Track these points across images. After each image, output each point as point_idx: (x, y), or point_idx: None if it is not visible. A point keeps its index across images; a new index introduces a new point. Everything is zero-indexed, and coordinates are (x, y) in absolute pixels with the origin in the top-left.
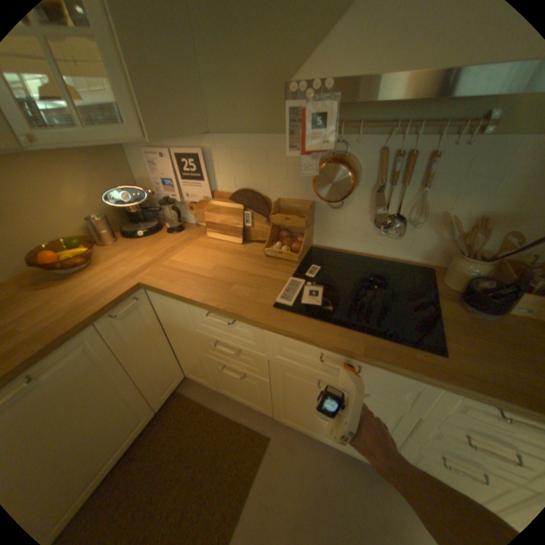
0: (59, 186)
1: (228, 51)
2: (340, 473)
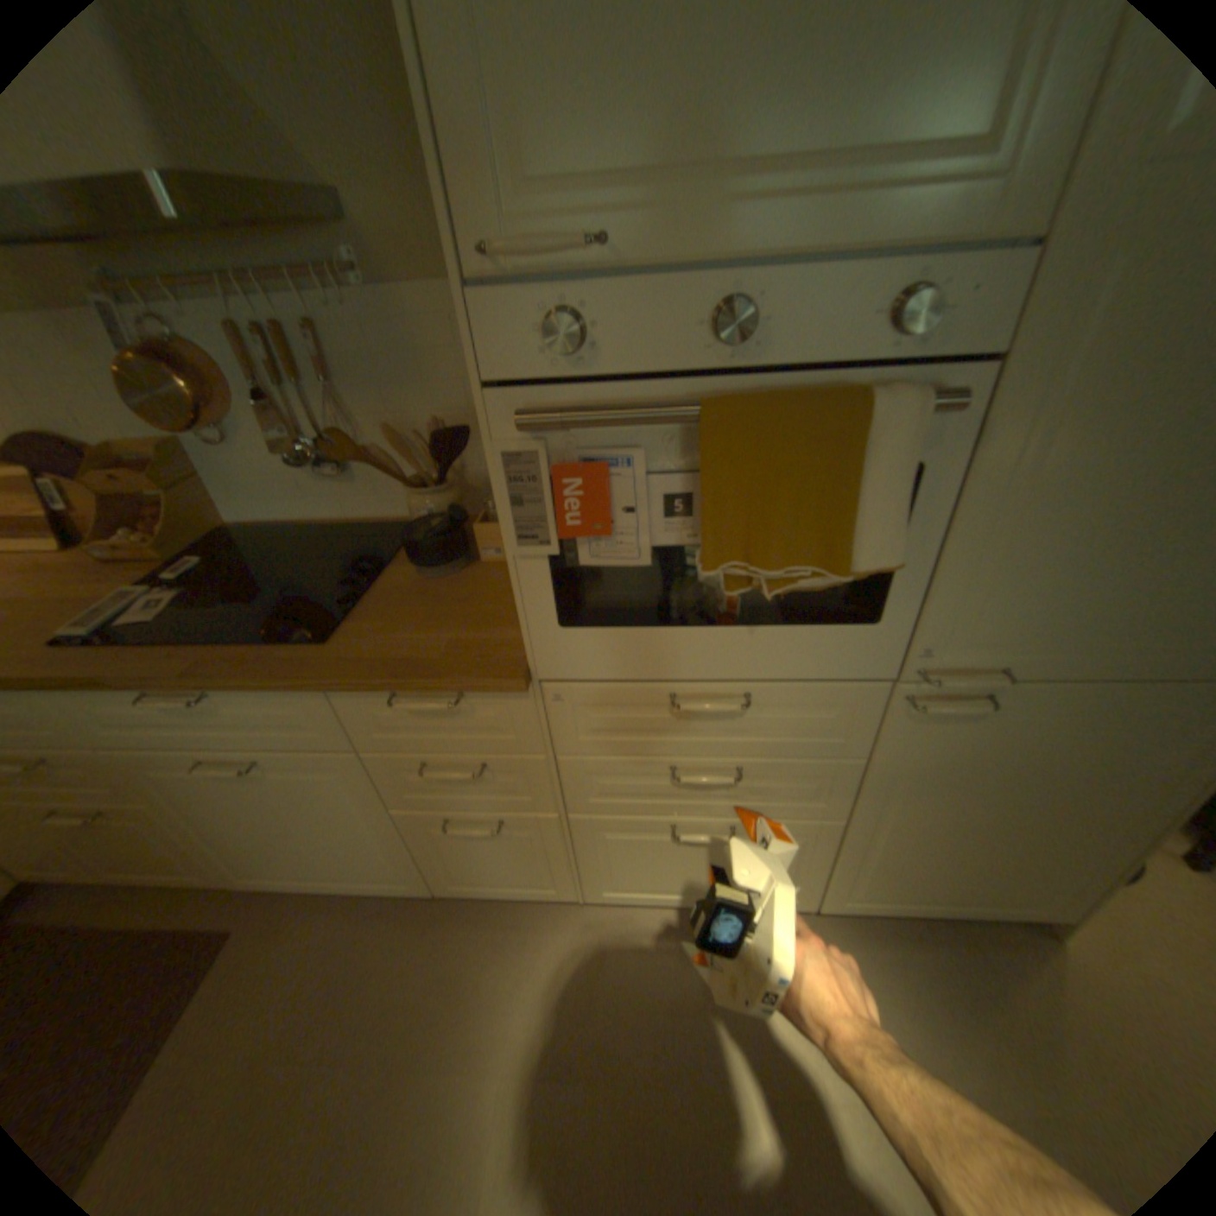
0: None
1: None
2: (368, 936)
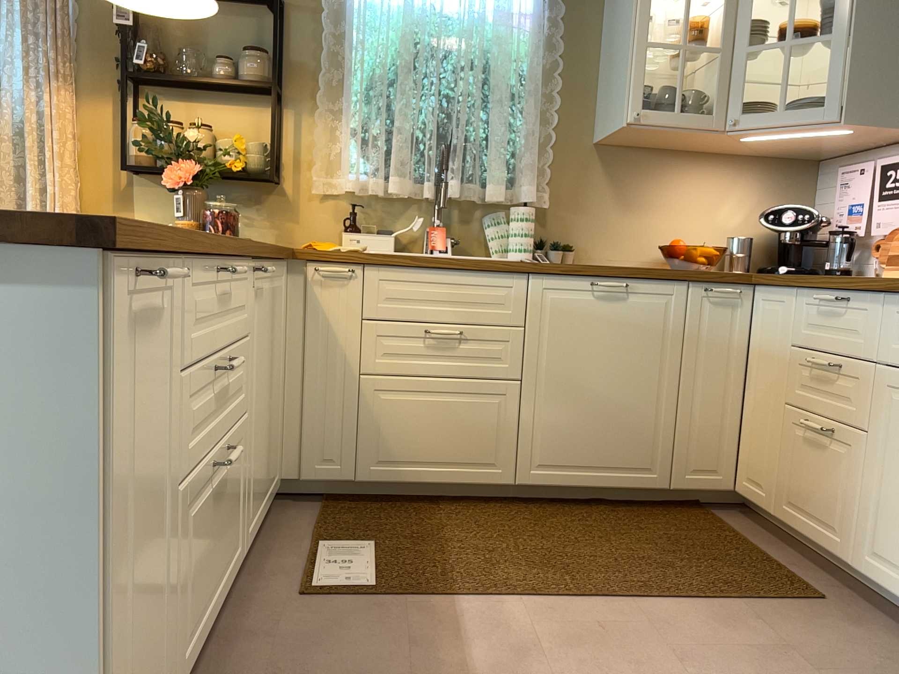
0: (724, 198)
1: None
2: None
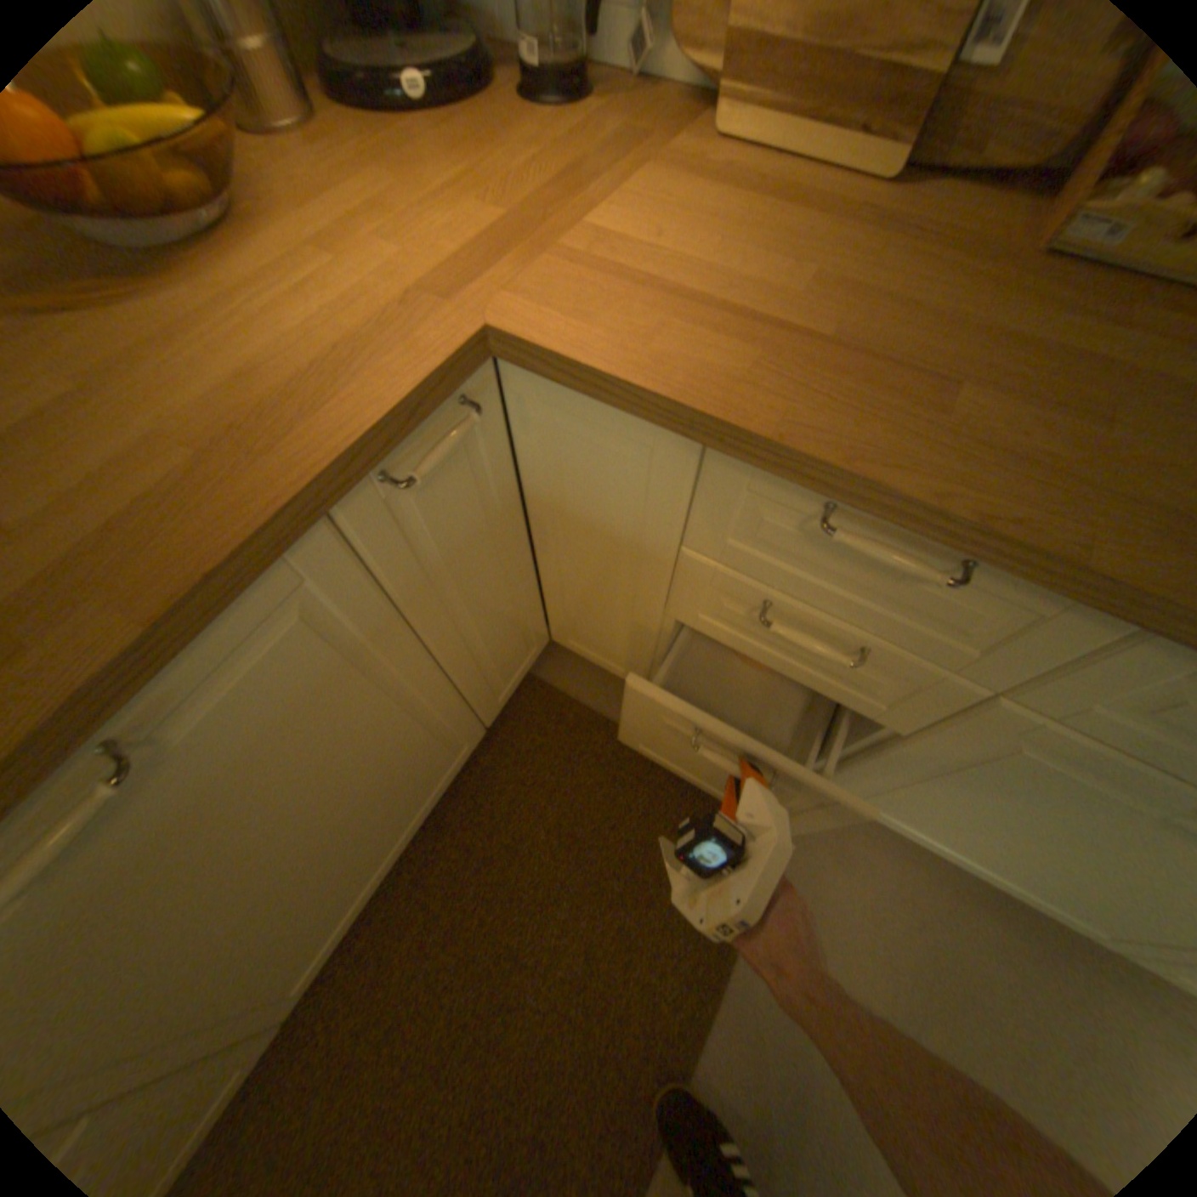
0: None
1: None
2: (977, 926)
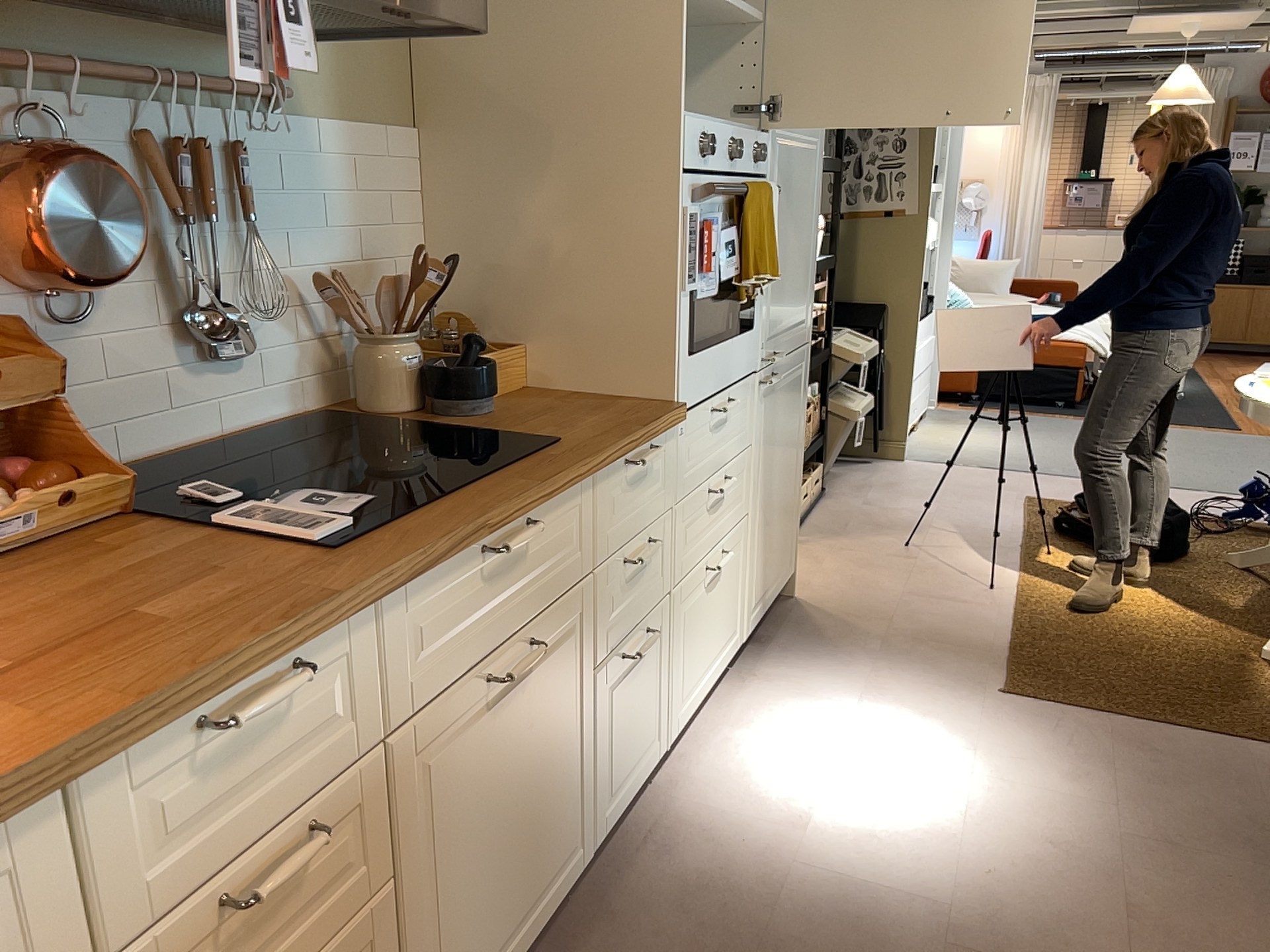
0: None
1: None
2: None
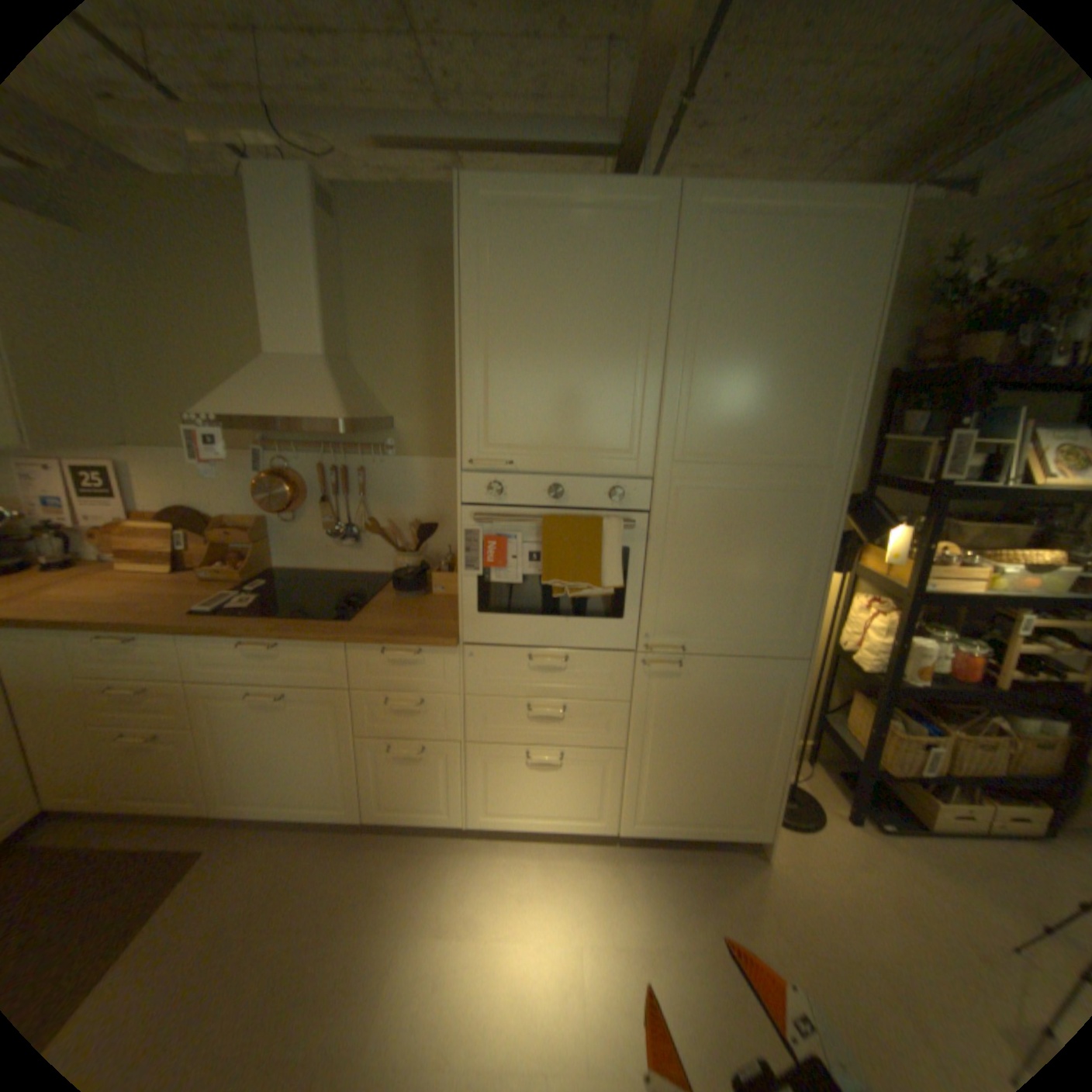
0: None
1: (152, 377)
2: (307, 856)
